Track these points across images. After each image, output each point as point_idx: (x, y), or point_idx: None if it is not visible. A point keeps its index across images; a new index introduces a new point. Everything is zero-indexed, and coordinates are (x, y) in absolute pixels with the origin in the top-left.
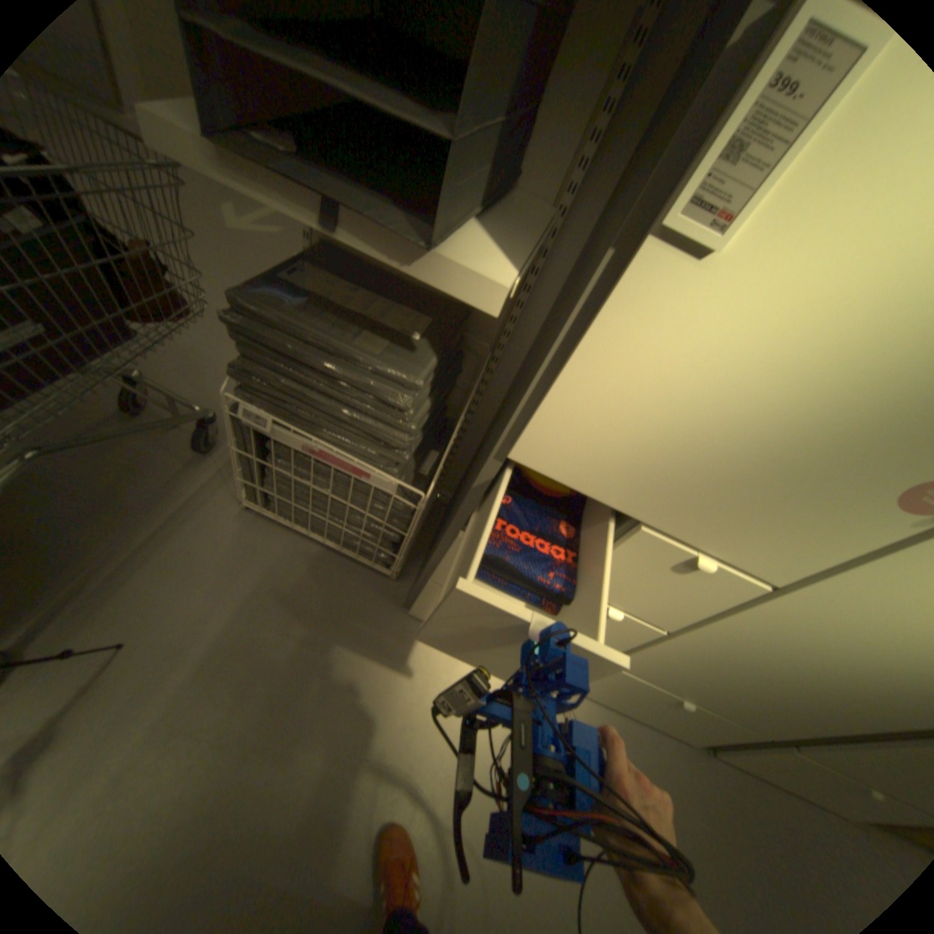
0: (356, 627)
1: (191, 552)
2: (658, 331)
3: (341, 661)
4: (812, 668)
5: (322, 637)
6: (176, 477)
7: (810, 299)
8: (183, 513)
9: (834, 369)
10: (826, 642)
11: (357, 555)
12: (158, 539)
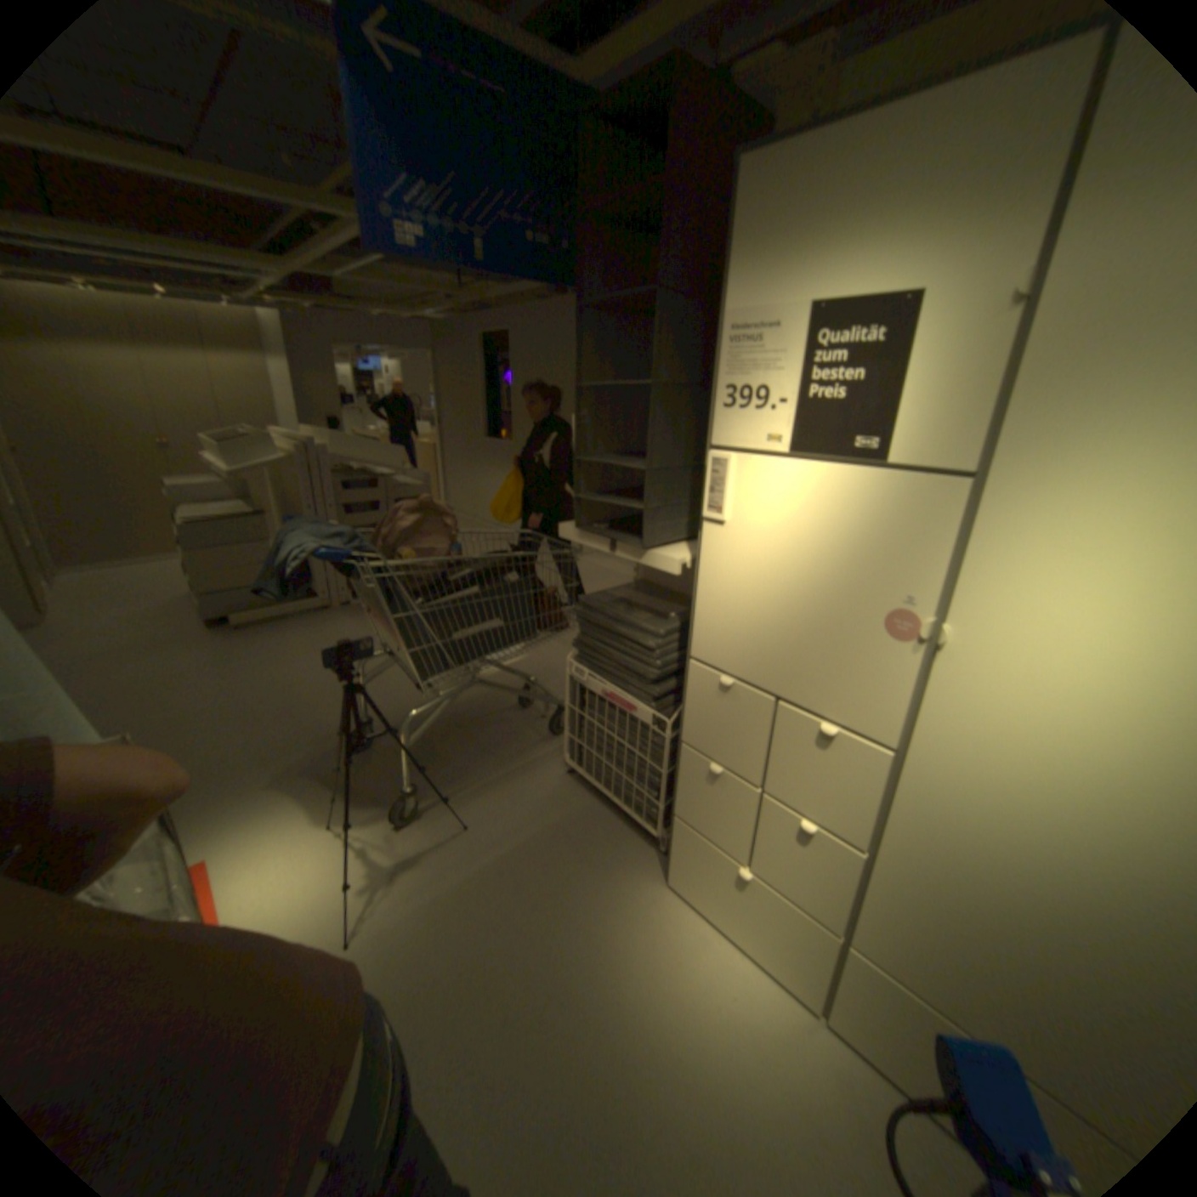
0: (618, 879)
1: (523, 790)
2: (724, 560)
3: (597, 898)
4: (1020, 896)
5: (588, 875)
6: (532, 745)
7: (766, 531)
8: (528, 766)
9: (796, 560)
10: (990, 834)
11: (633, 814)
12: (509, 777)
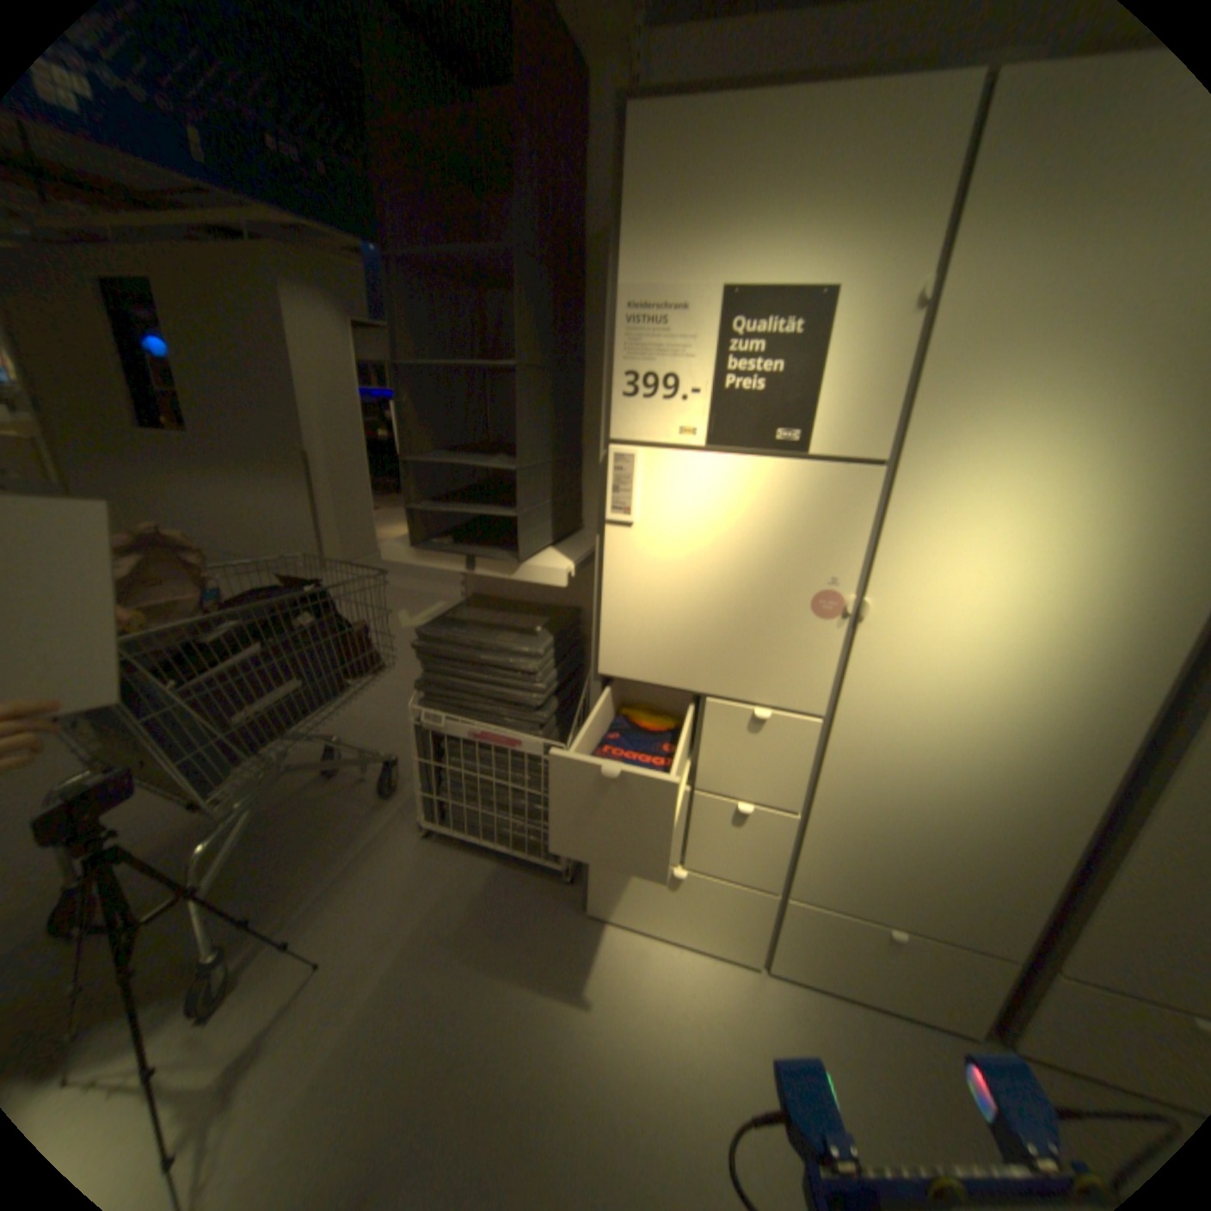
0: (534, 934)
1: (376, 880)
2: (634, 564)
3: (521, 968)
4: (928, 806)
5: (500, 945)
6: (363, 820)
7: (684, 529)
8: (369, 848)
9: (719, 555)
10: (904, 765)
11: (527, 855)
12: (348, 872)
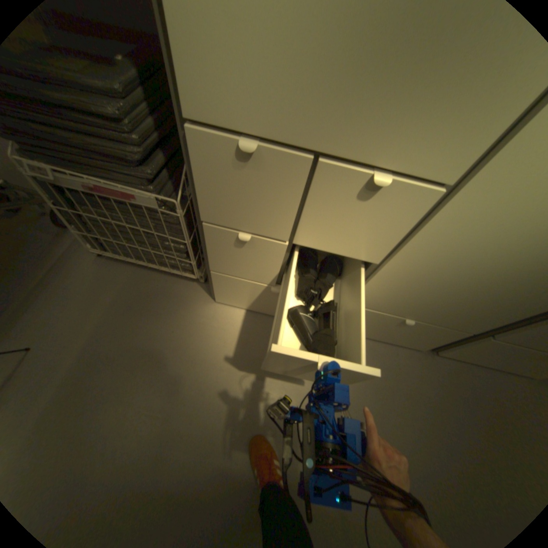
0: (182, 315)
1: (65, 288)
2: None
3: (174, 337)
4: (494, 263)
5: (160, 324)
6: (49, 245)
7: None
8: (57, 266)
9: None
10: (503, 233)
11: (171, 270)
12: (43, 284)
